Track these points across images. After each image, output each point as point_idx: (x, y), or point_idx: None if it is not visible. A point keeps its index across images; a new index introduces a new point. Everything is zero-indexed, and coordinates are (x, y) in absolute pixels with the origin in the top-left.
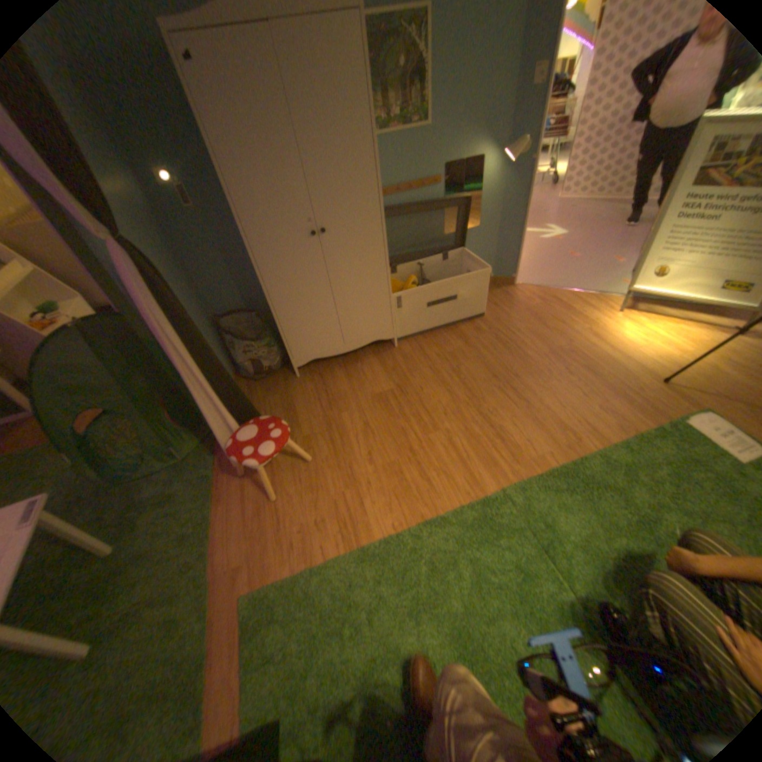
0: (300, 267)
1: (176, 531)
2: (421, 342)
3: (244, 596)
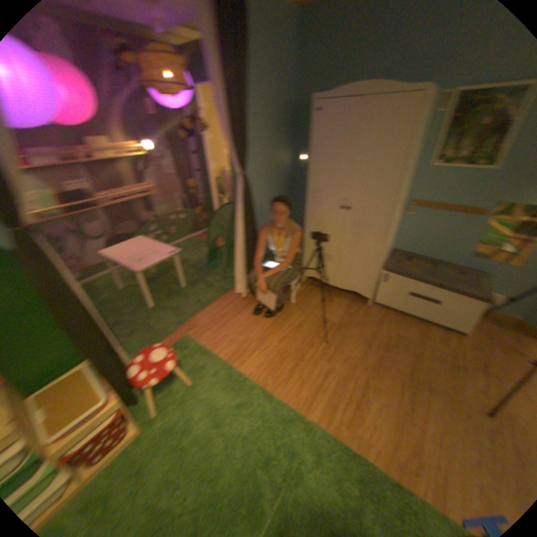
0: (329, 222)
1: (198, 295)
2: (390, 316)
3: (188, 336)
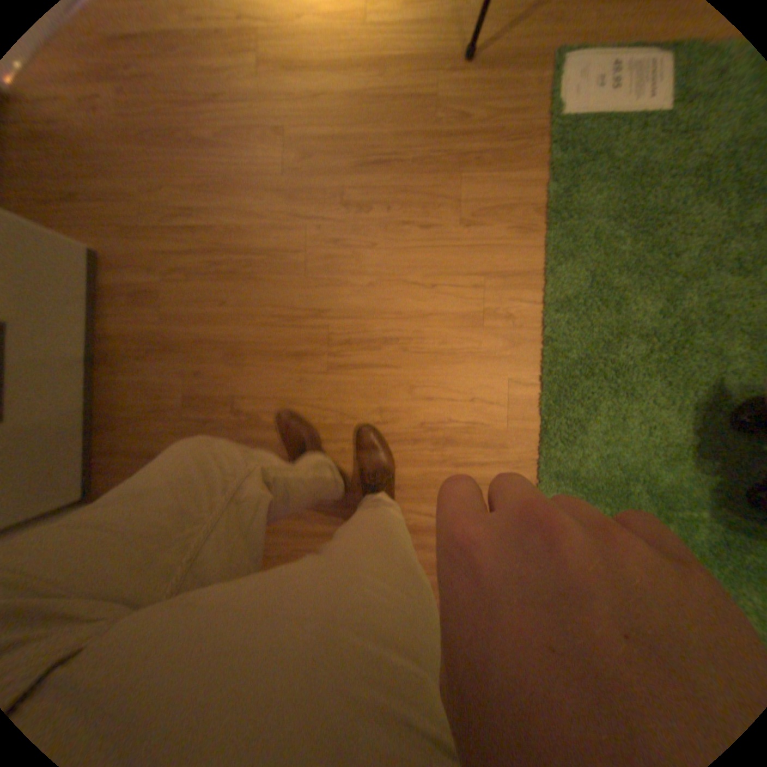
0: None
1: None
2: (112, 437)
3: None
